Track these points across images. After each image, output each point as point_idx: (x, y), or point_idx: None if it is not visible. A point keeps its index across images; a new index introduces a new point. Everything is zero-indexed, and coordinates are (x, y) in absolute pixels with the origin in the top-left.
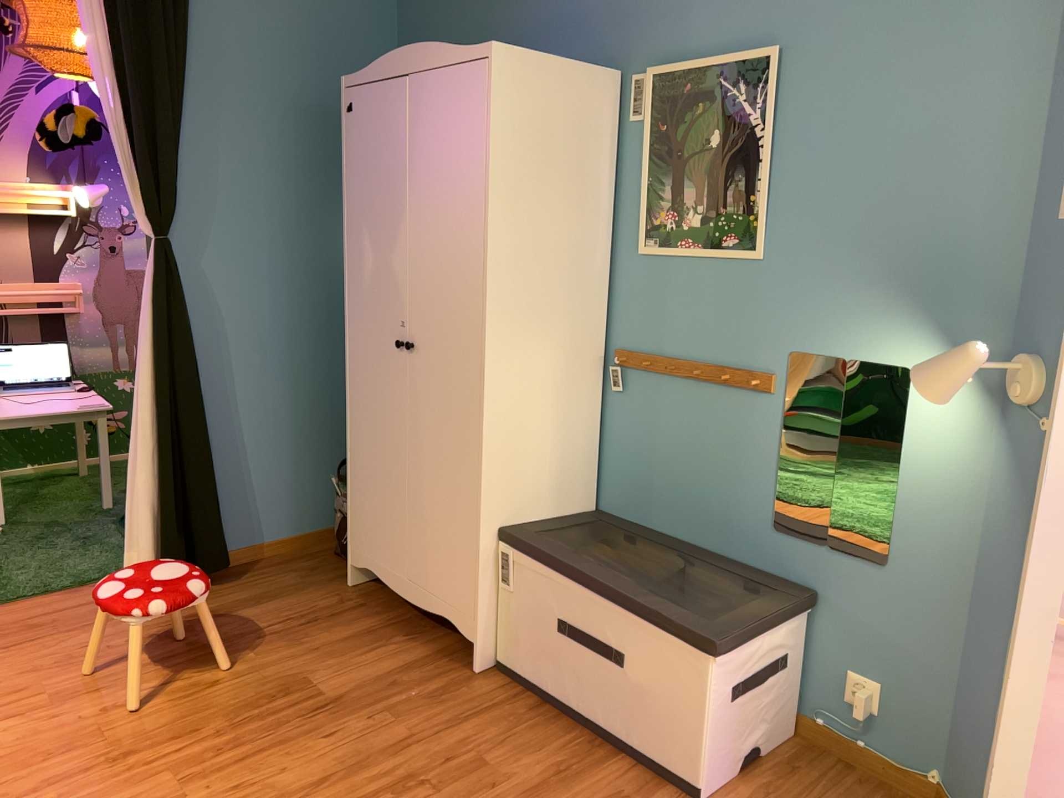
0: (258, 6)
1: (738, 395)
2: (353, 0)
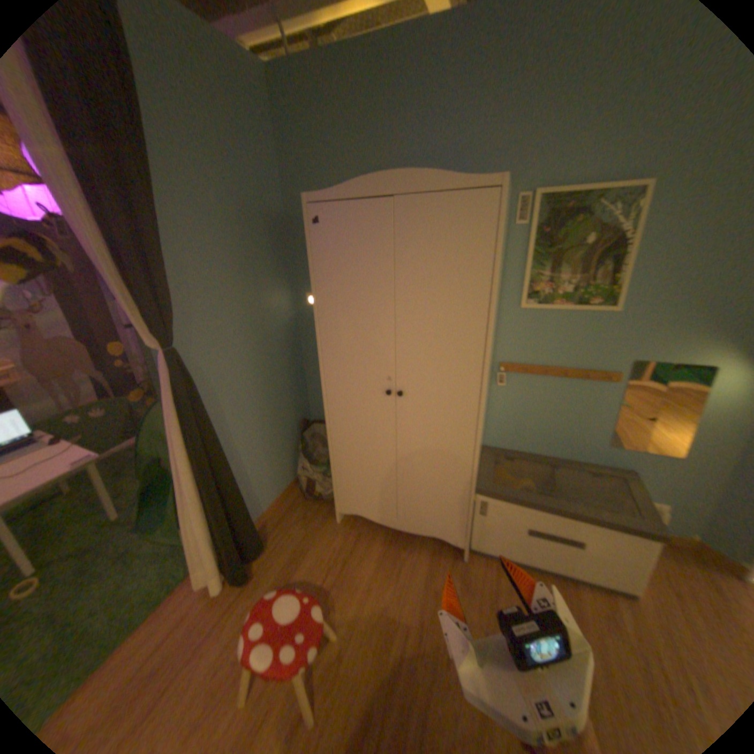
0: (185, 121)
1: (593, 383)
2: (247, 119)
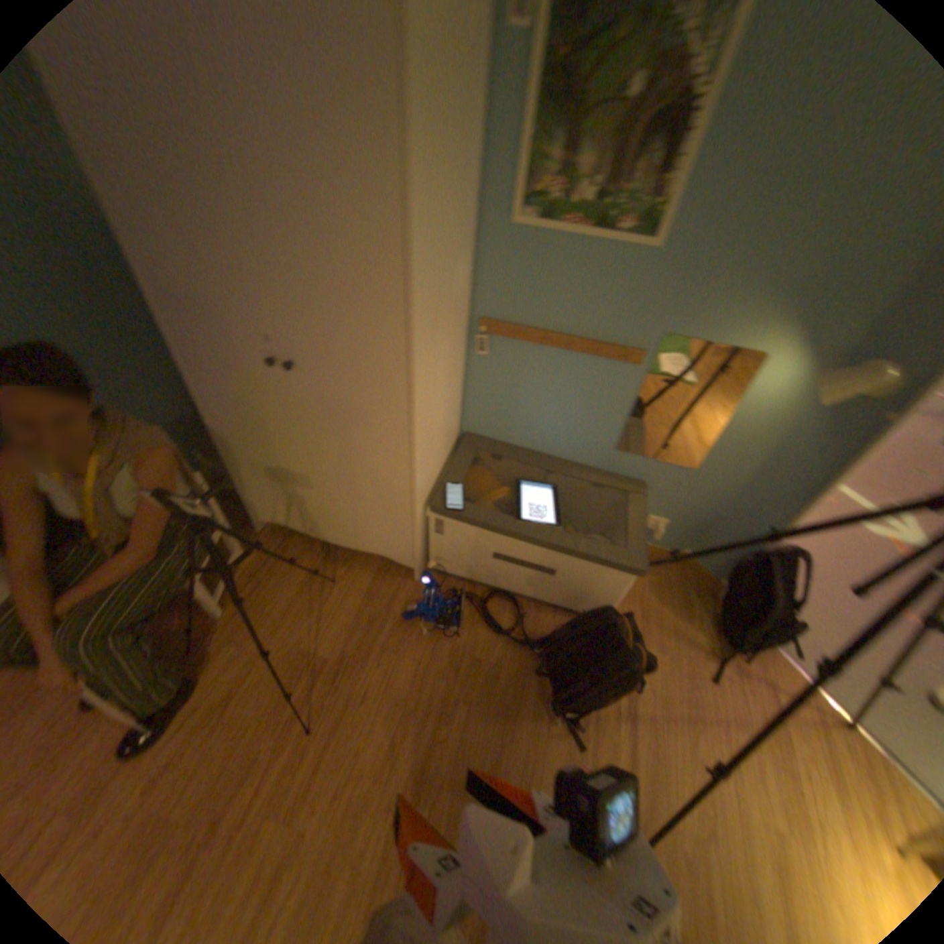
0: None
1: (604, 364)
2: None
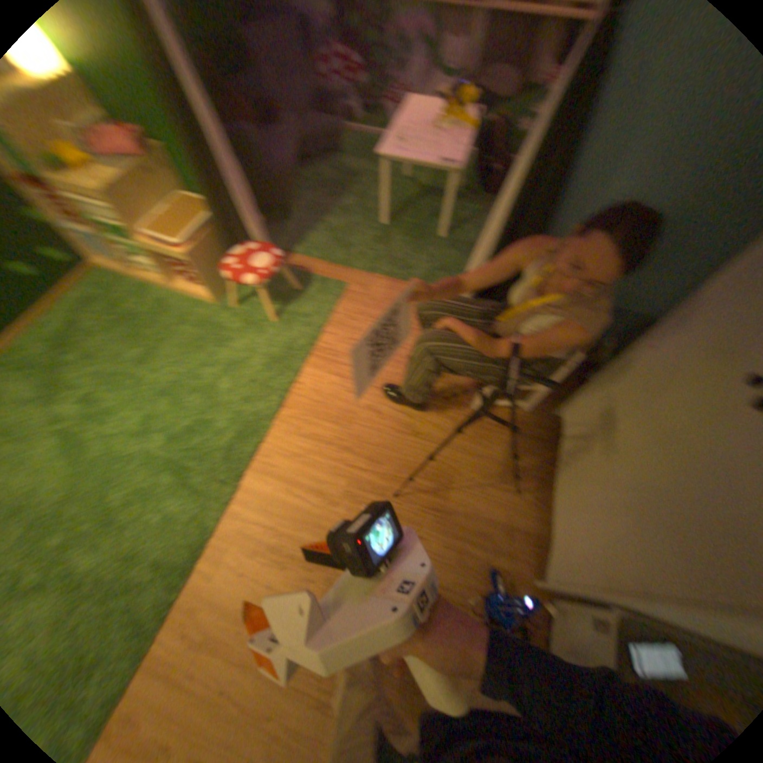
0: None
1: None
2: None
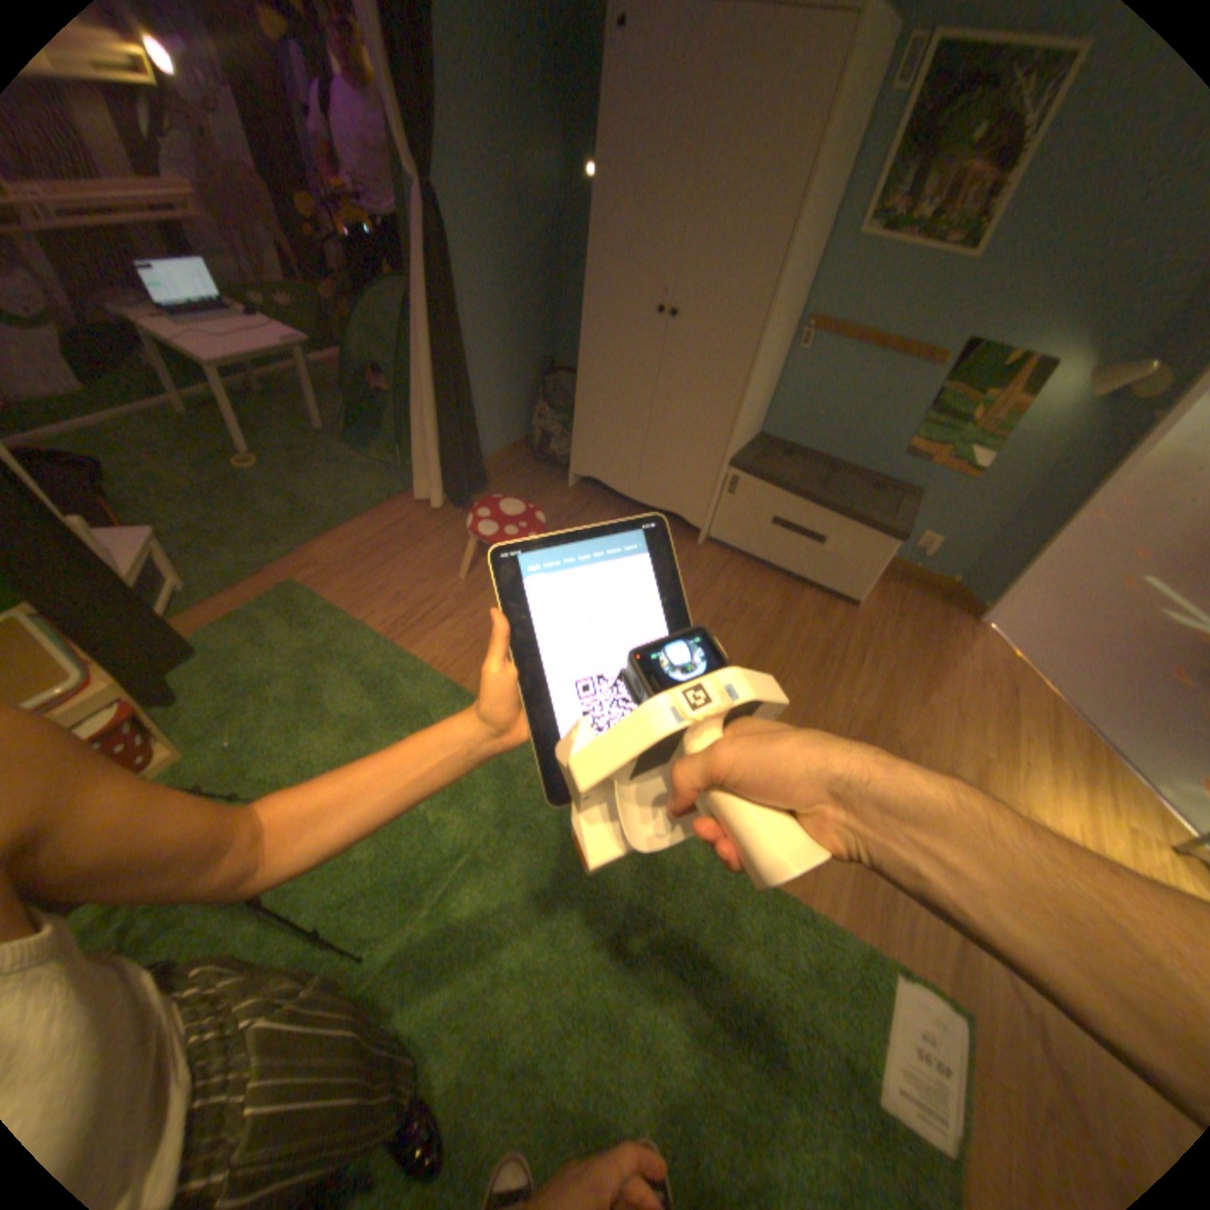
0: None
1: (912, 363)
2: None
